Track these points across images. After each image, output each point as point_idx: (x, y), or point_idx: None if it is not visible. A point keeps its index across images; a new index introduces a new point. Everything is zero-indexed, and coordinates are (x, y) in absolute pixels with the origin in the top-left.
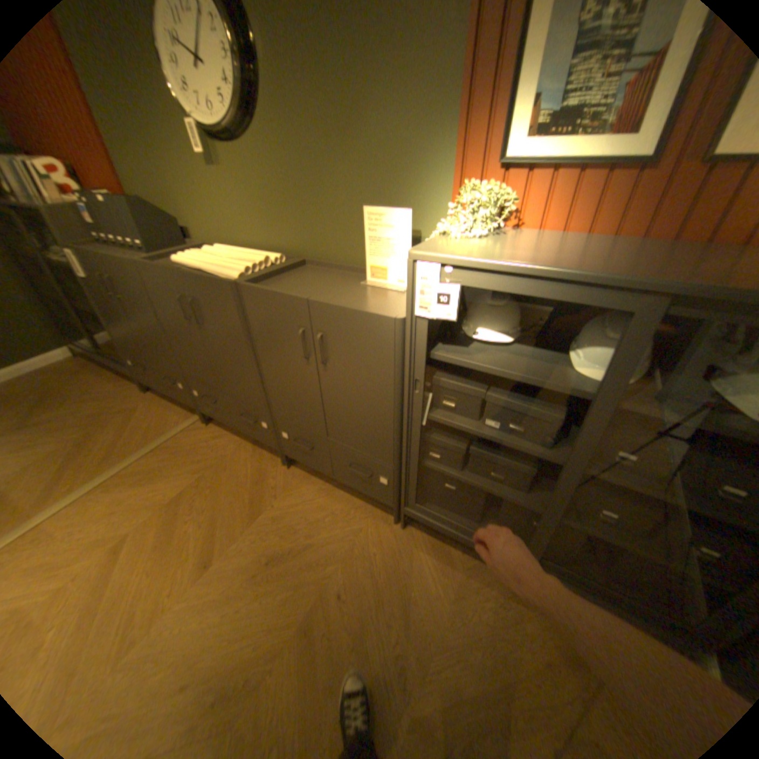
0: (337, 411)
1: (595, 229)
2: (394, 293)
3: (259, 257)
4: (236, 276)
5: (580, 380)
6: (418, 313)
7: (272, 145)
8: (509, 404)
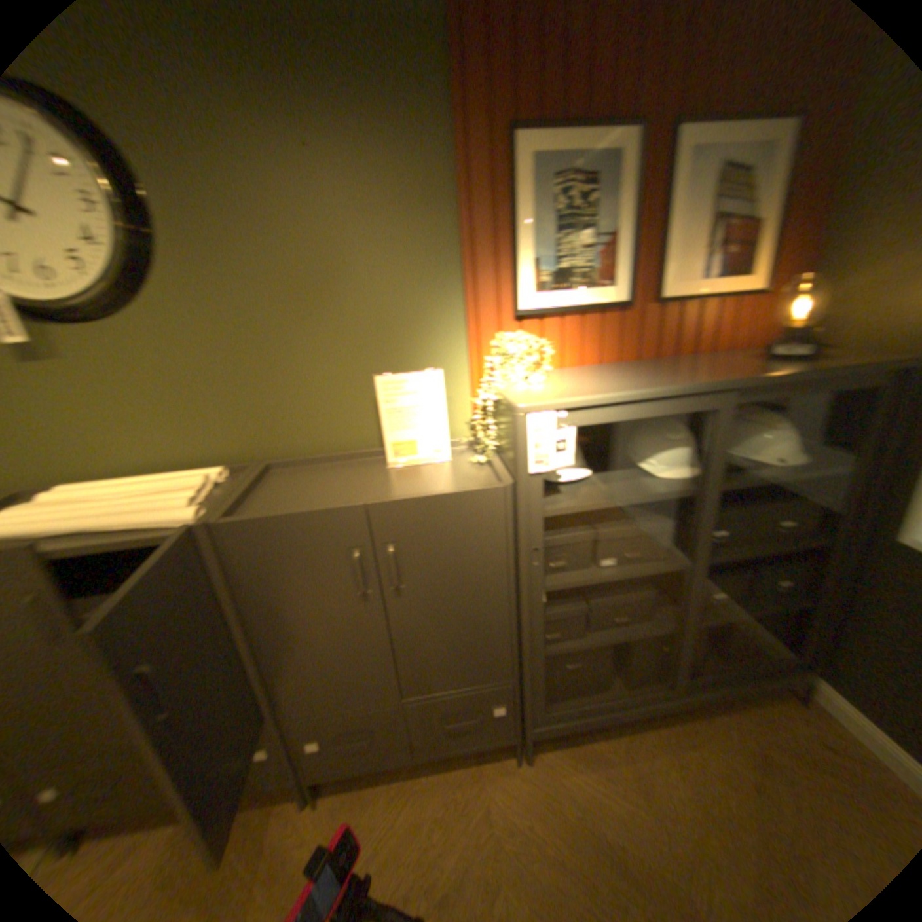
0: (419, 648)
1: (603, 358)
2: (435, 465)
3: (189, 478)
4: (186, 515)
5: (668, 482)
6: (533, 468)
7: (182, 319)
8: (621, 531)
